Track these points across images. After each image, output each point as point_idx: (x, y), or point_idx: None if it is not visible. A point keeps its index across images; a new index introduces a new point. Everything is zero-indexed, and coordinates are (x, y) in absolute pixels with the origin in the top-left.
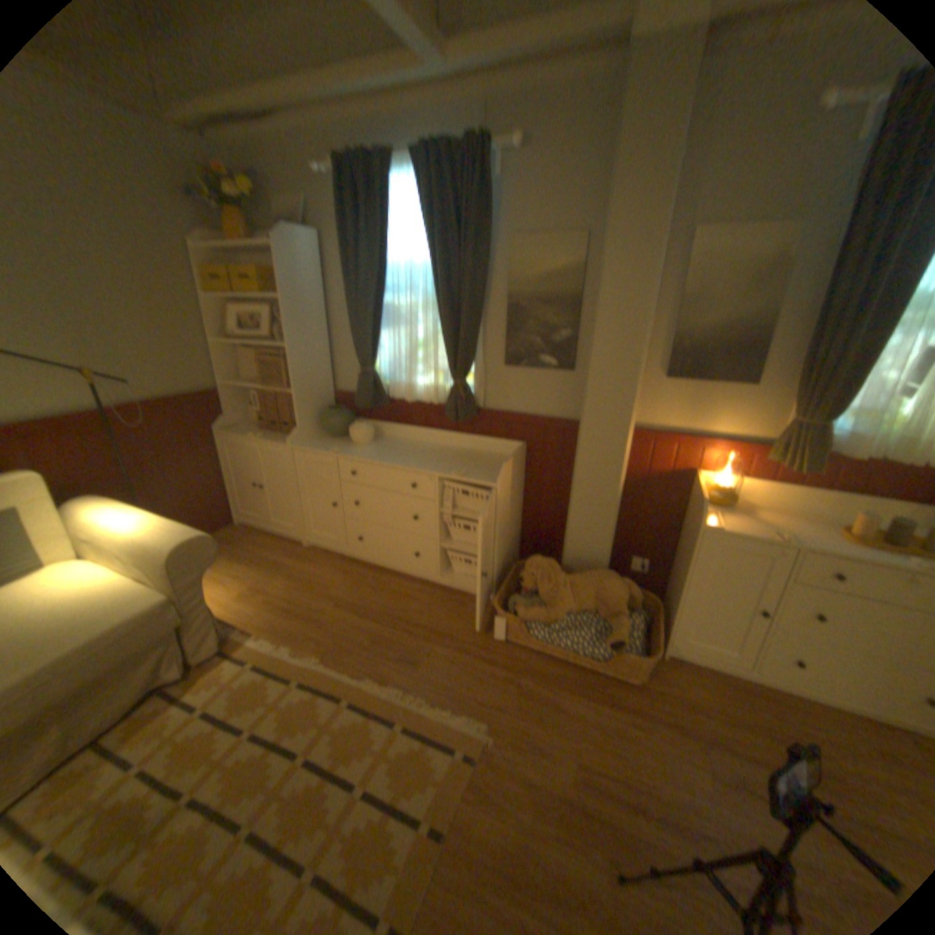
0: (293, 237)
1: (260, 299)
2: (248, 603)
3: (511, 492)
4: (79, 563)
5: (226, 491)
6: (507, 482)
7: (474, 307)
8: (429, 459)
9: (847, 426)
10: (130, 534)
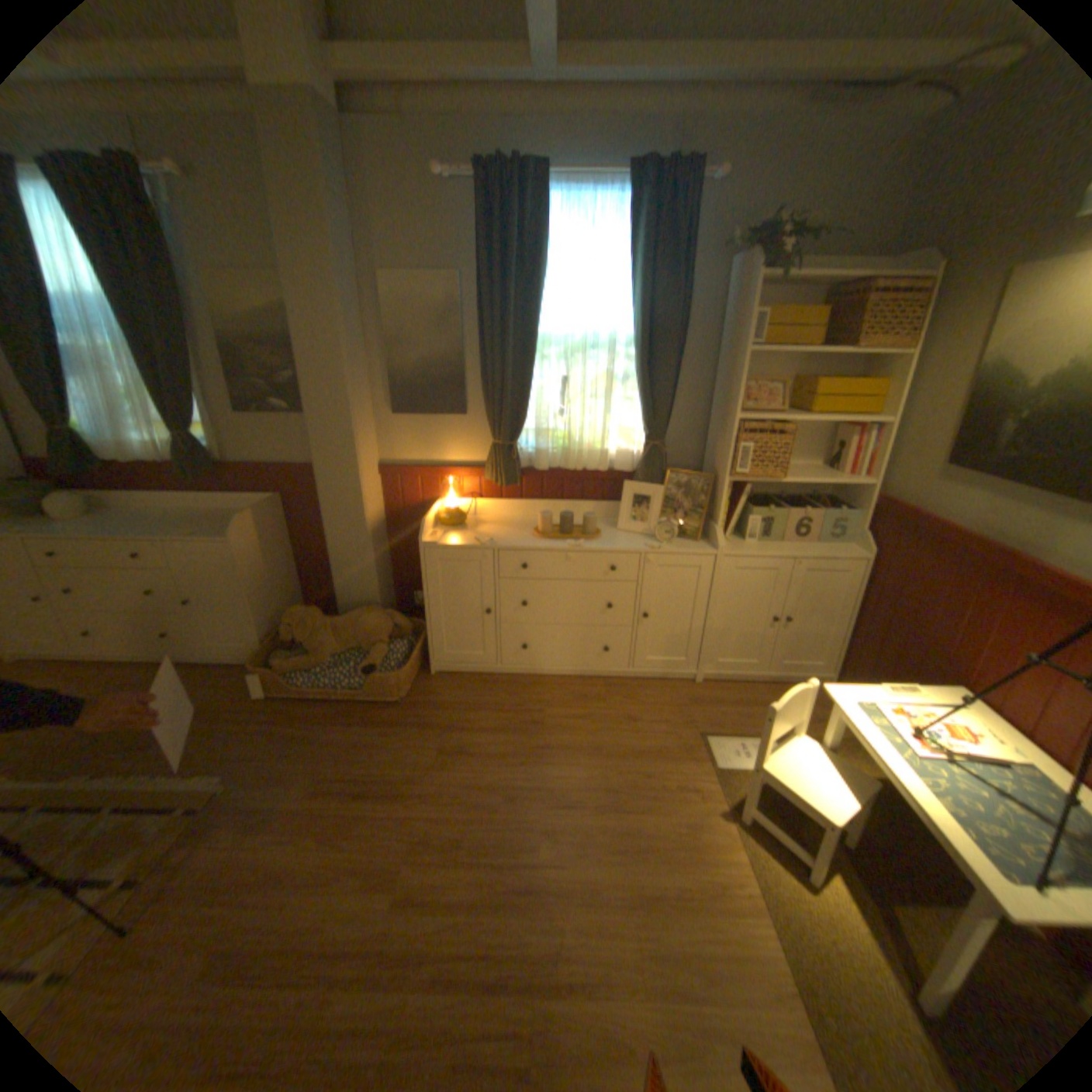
0: None
1: None
2: None
3: (261, 547)
4: None
5: None
6: (245, 536)
7: (170, 349)
8: (155, 525)
9: (534, 445)
10: None
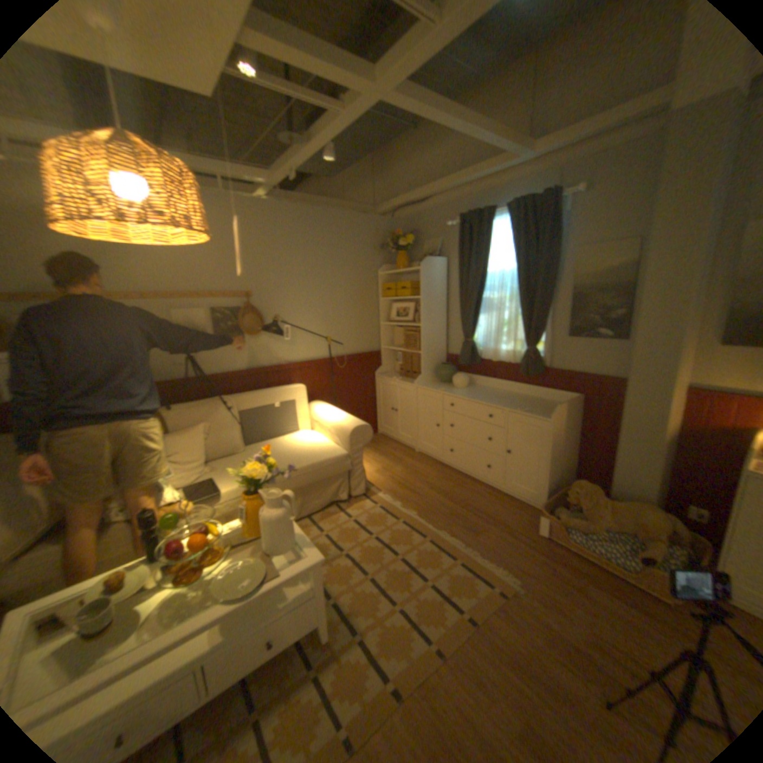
0: (432, 262)
1: (410, 298)
2: (381, 474)
3: (566, 429)
4: (314, 429)
5: (376, 411)
6: (561, 419)
7: (545, 296)
8: (504, 399)
9: None
10: (336, 418)
